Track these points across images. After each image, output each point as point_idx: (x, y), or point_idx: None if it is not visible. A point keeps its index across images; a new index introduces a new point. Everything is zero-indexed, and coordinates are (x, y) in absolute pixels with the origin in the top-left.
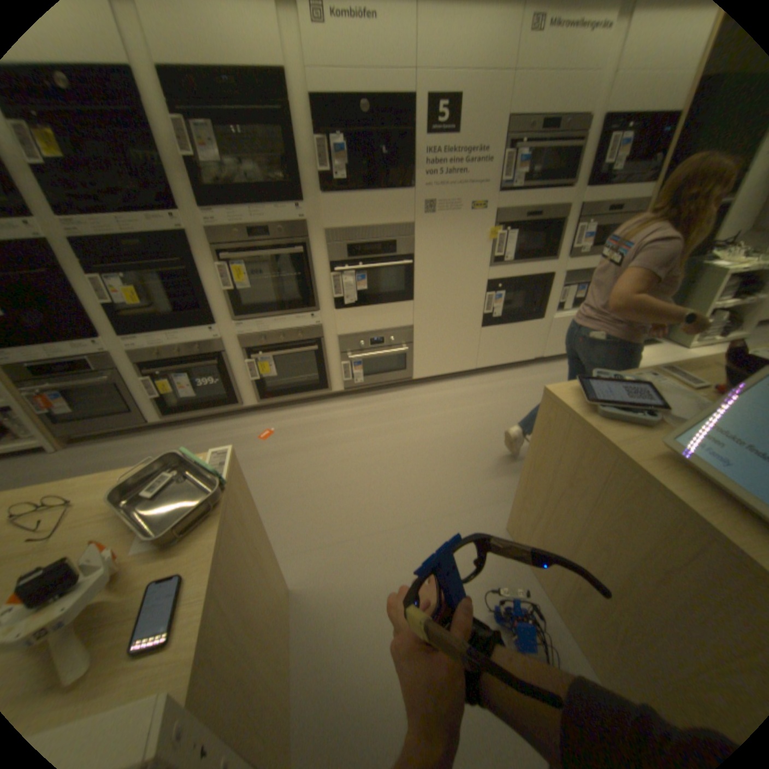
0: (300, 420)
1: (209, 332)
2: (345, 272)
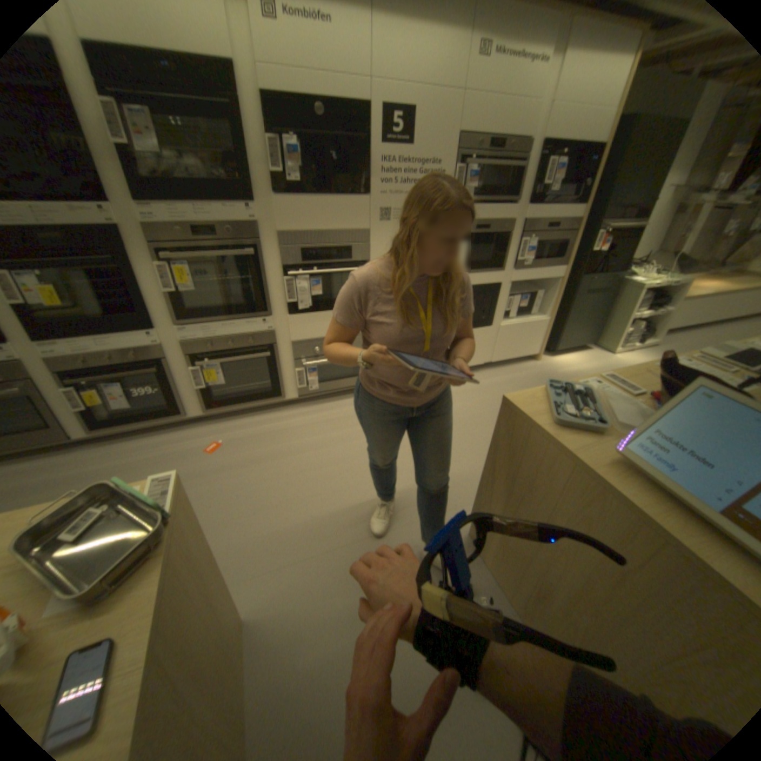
0: (251, 431)
1: (146, 337)
2: (299, 277)
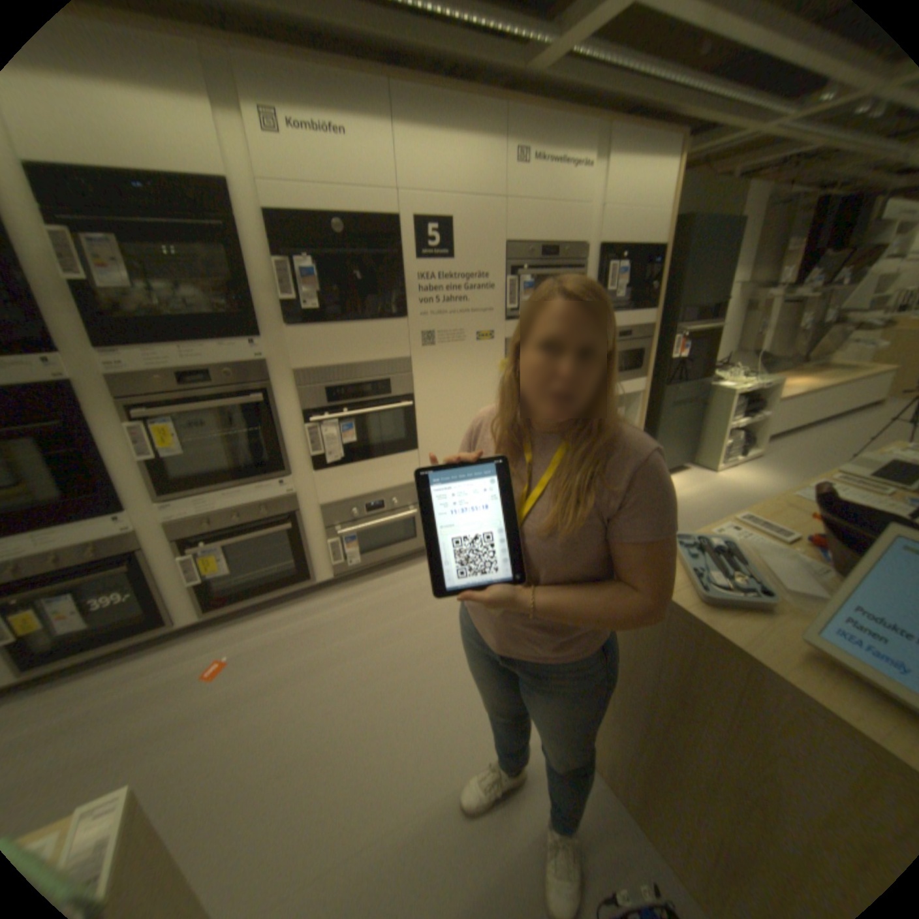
0: (269, 636)
1: (112, 525)
2: (325, 423)
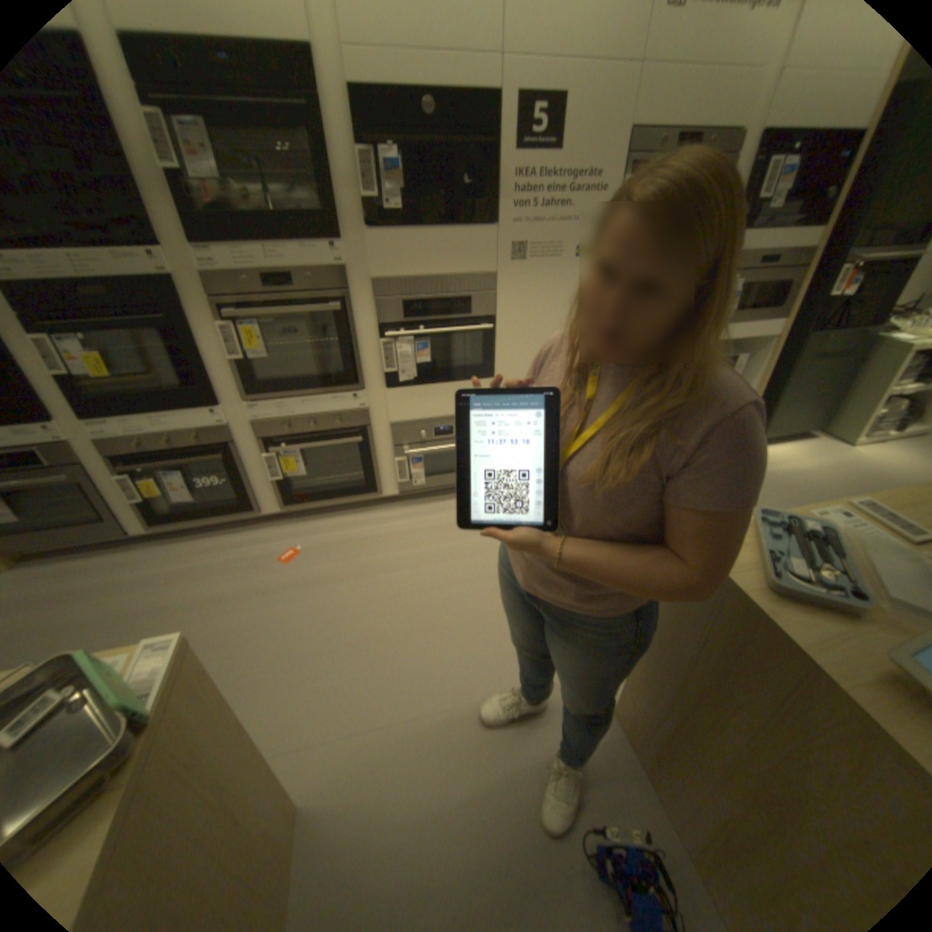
0: (337, 535)
1: (210, 416)
2: (400, 338)
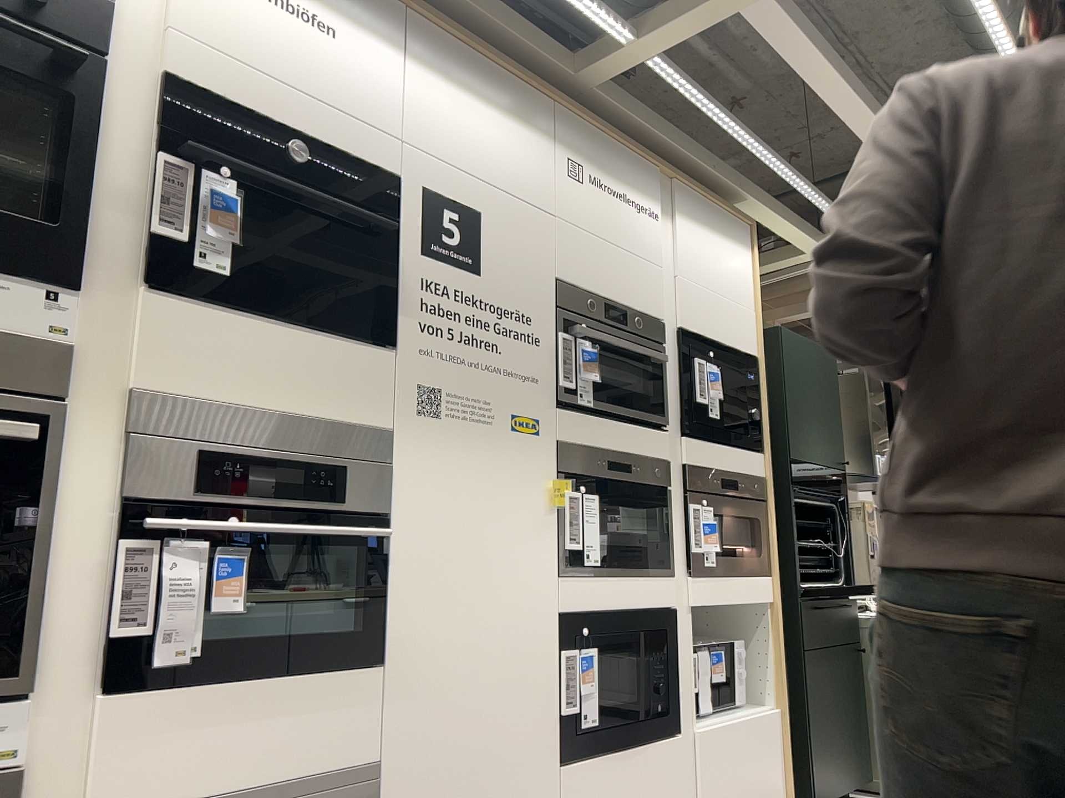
0: None
1: None
2: (172, 547)
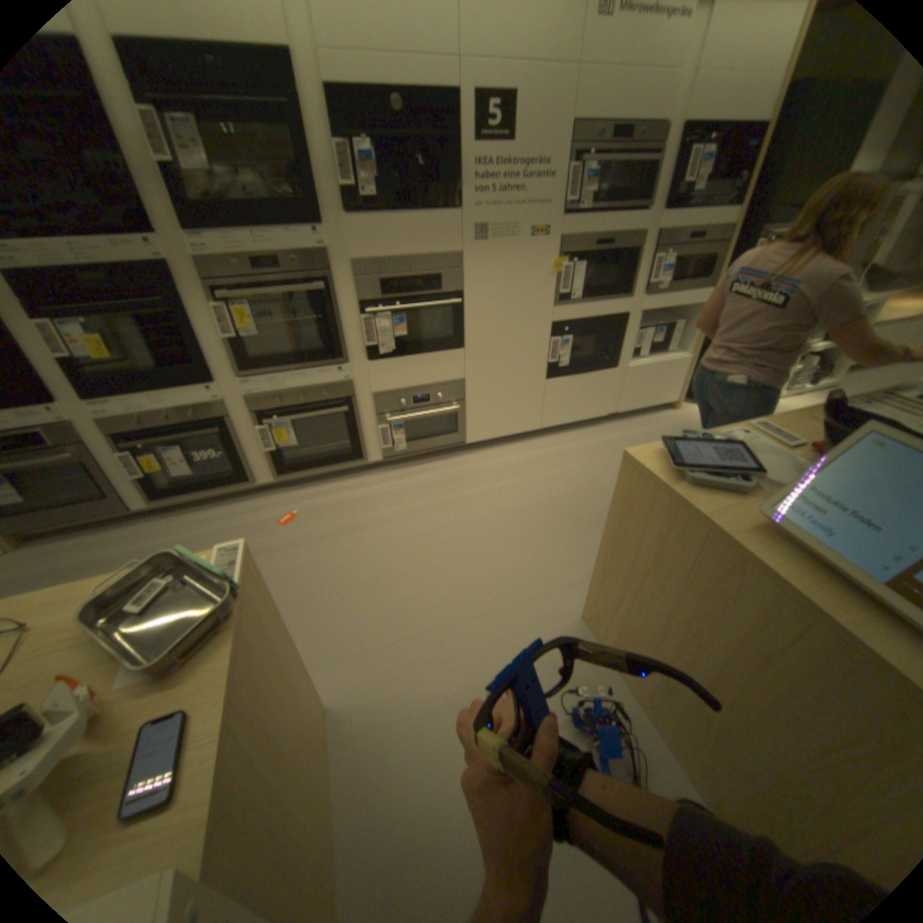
0: (330, 499)
1: (206, 392)
2: (379, 315)
